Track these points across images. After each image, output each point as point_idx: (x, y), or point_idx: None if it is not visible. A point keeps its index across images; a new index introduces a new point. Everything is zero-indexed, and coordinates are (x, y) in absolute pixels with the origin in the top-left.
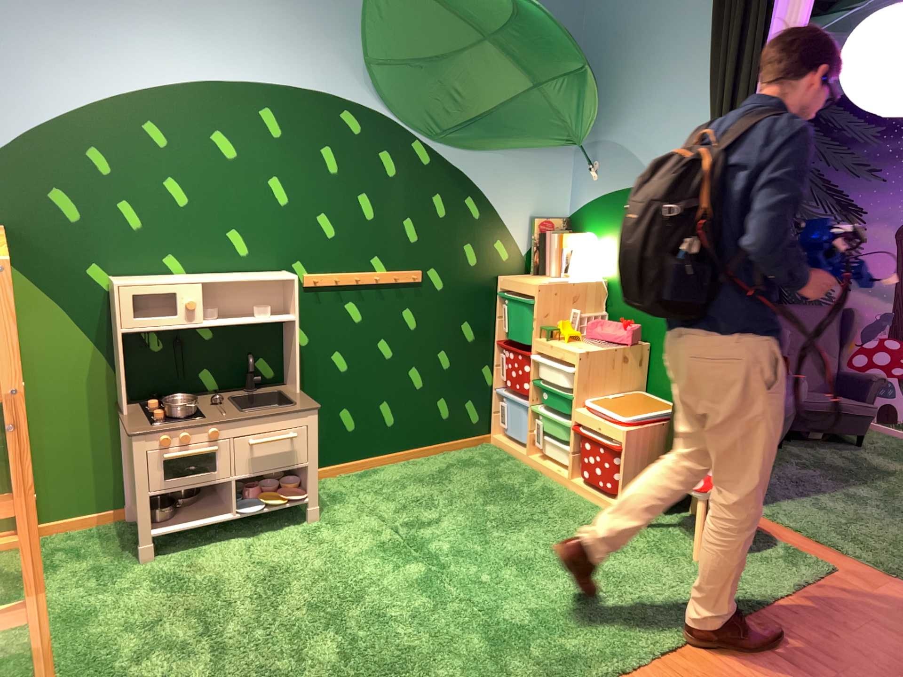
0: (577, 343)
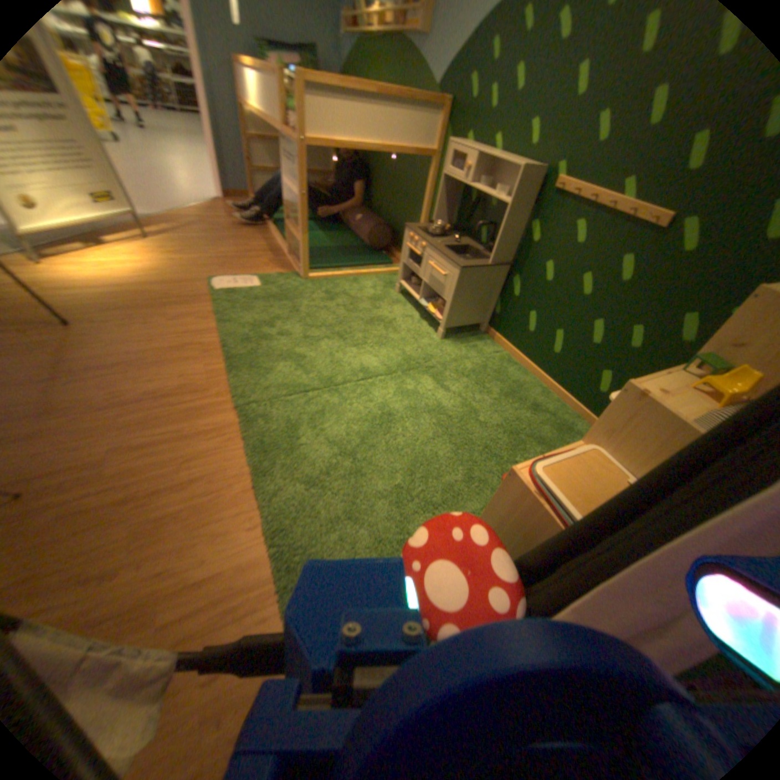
0: (705, 402)
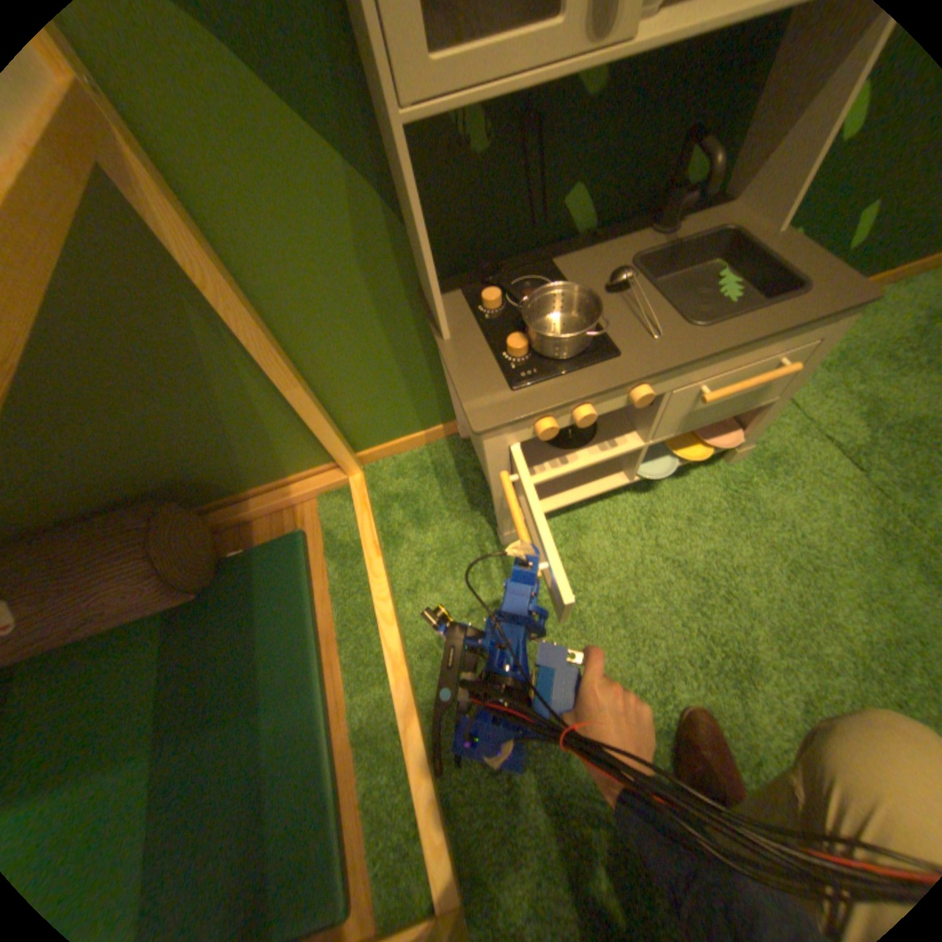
0: None
